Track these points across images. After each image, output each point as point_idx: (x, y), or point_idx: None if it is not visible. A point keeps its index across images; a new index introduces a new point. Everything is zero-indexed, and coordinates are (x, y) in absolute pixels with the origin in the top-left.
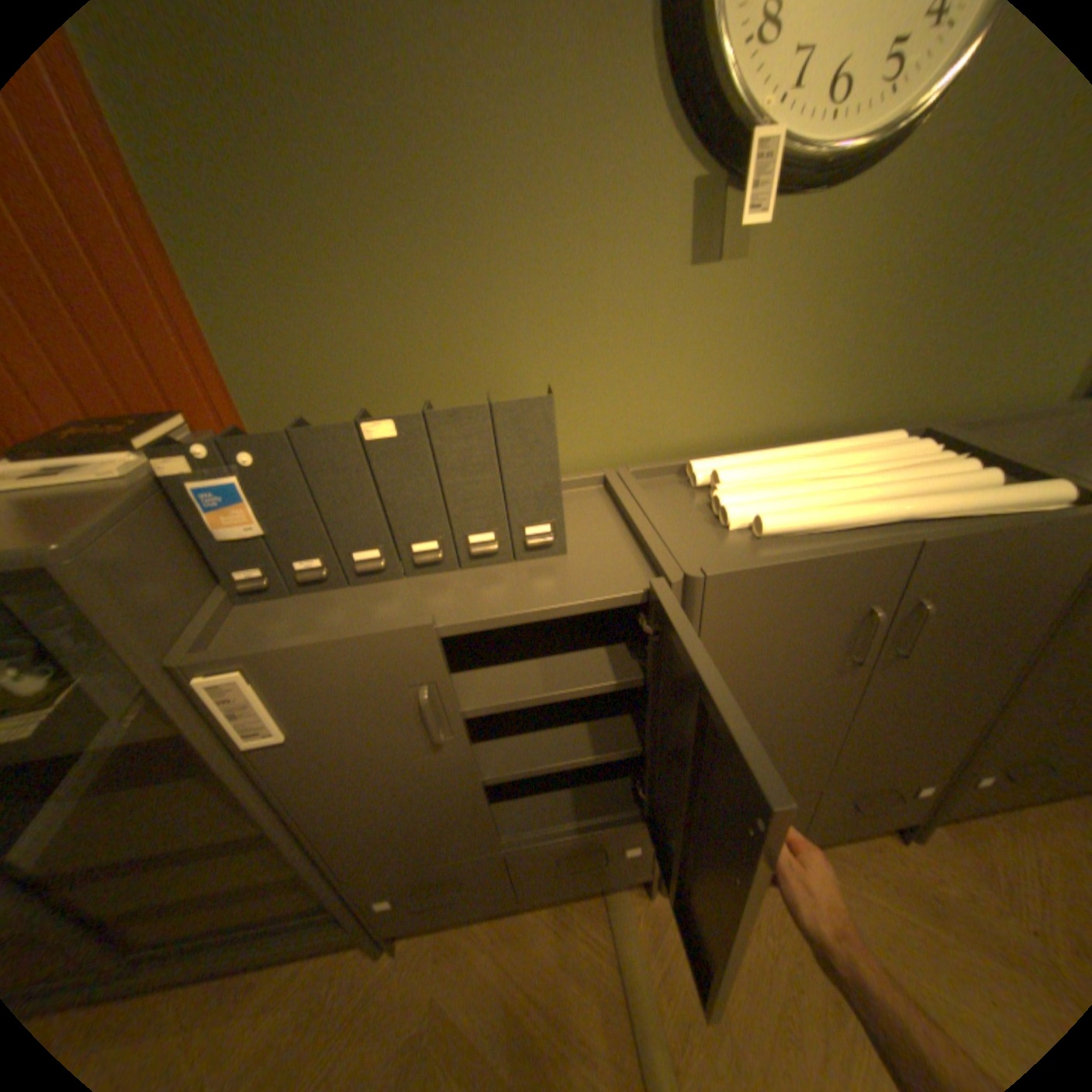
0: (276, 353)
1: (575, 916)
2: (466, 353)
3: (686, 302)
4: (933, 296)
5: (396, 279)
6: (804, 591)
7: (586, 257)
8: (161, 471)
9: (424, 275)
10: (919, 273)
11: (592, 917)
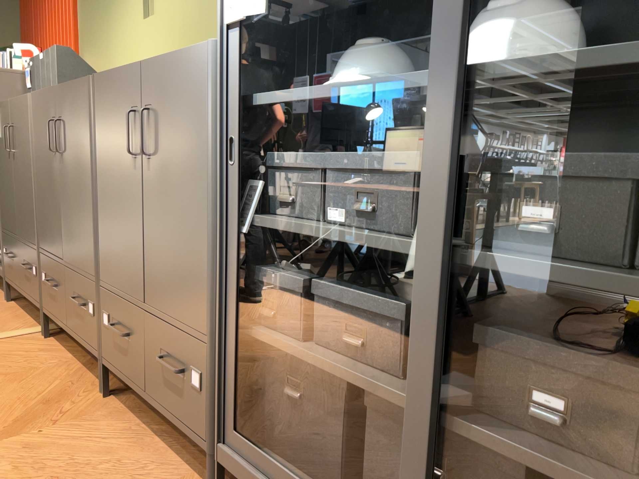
0: (86, 57)
1: (30, 324)
2: (108, 56)
3: (143, 35)
4: (202, 25)
5: (101, 33)
6: (43, 106)
7: (126, 21)
8: (26, 67)
9: (104, 31)
10: (196, 14)
11: (30, 327)
